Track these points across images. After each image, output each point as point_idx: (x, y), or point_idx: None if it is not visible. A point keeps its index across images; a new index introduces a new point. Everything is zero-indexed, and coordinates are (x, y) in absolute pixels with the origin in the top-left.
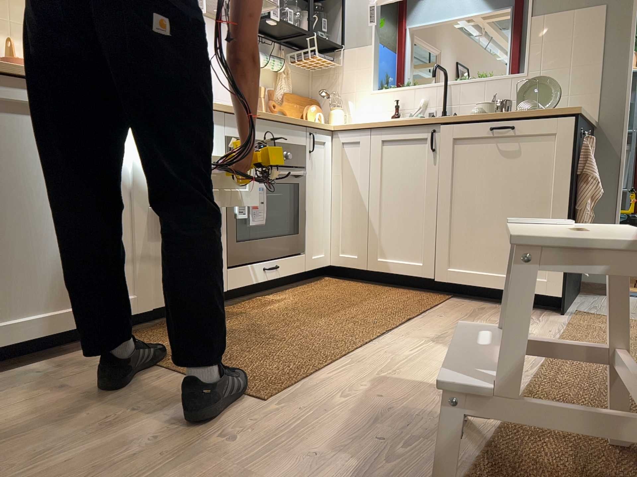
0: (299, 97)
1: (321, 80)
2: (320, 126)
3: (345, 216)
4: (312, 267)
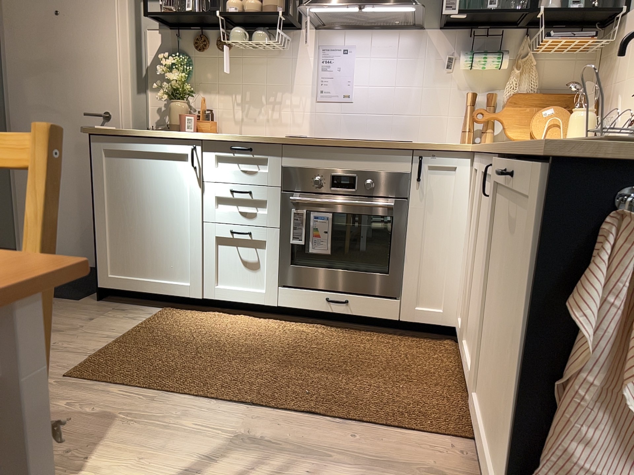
0: (536, 97)
1: (603, 65)
2: (439, 148)
3: (467, 272)
4: (413, 320)
